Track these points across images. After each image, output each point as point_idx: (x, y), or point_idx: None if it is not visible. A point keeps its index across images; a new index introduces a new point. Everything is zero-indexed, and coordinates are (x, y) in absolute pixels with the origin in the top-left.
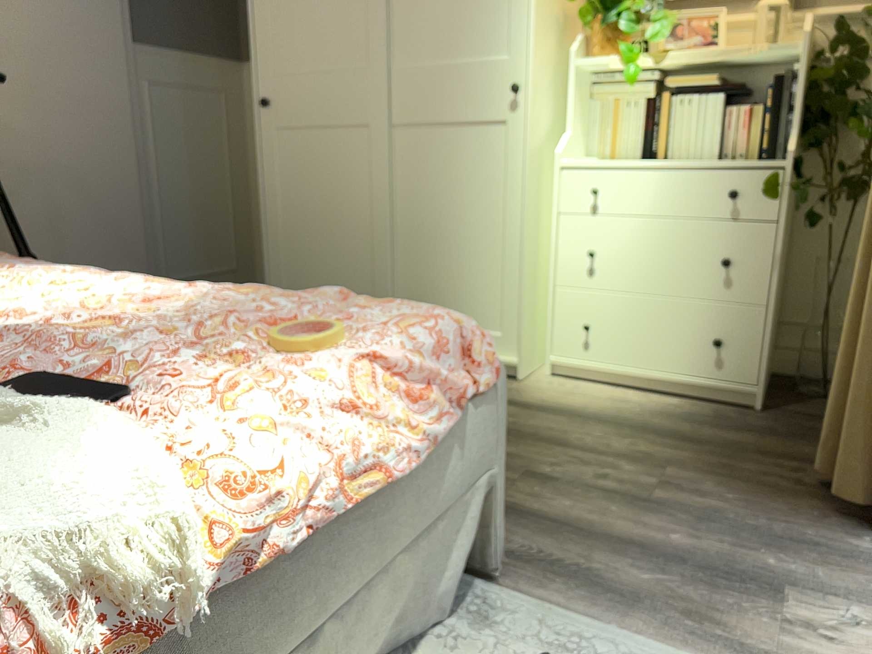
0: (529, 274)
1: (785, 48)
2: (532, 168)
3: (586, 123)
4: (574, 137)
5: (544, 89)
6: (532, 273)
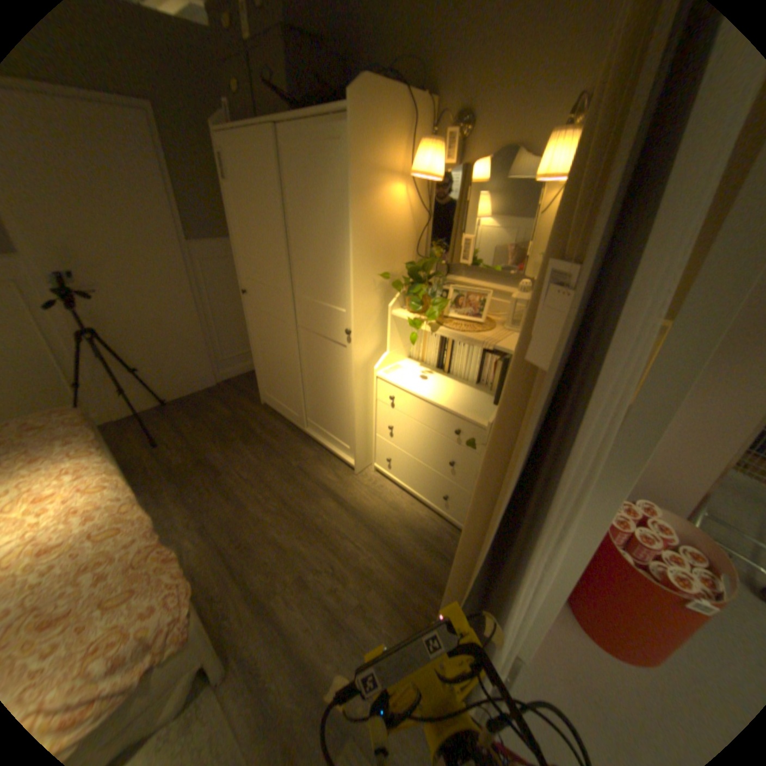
0: (359, 426)
1: (512, 341)
2: (359, 376)
3: (408, 337)
4: (393, 352)
5: (370, 329)
6: (363, 424)
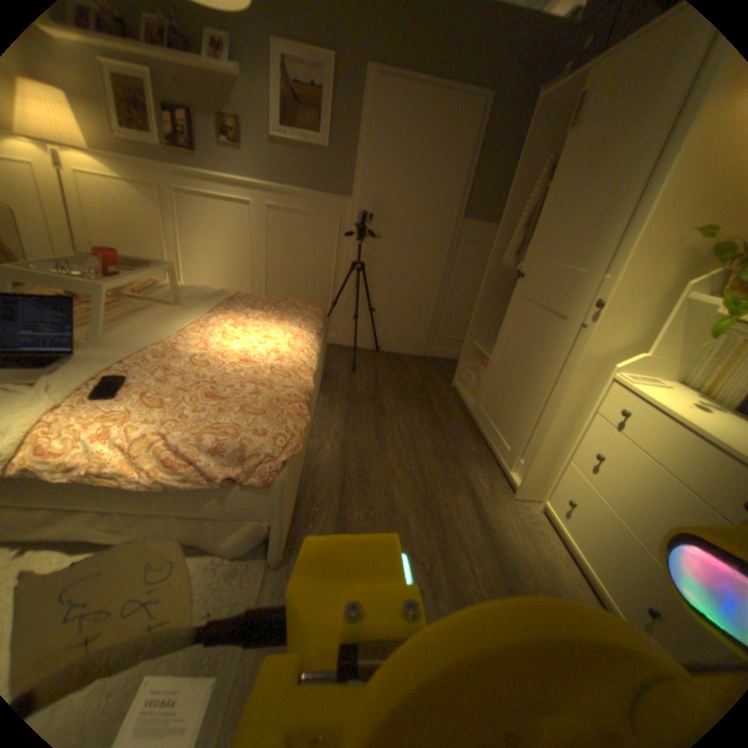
0: (550, 439)
1: None
2: (586, 369)
3: (696, 351)
4: (658, 359)
5: (636, 311)
6: (557, 440)
